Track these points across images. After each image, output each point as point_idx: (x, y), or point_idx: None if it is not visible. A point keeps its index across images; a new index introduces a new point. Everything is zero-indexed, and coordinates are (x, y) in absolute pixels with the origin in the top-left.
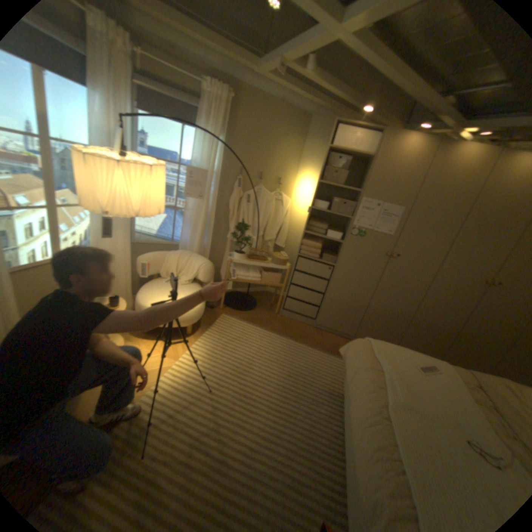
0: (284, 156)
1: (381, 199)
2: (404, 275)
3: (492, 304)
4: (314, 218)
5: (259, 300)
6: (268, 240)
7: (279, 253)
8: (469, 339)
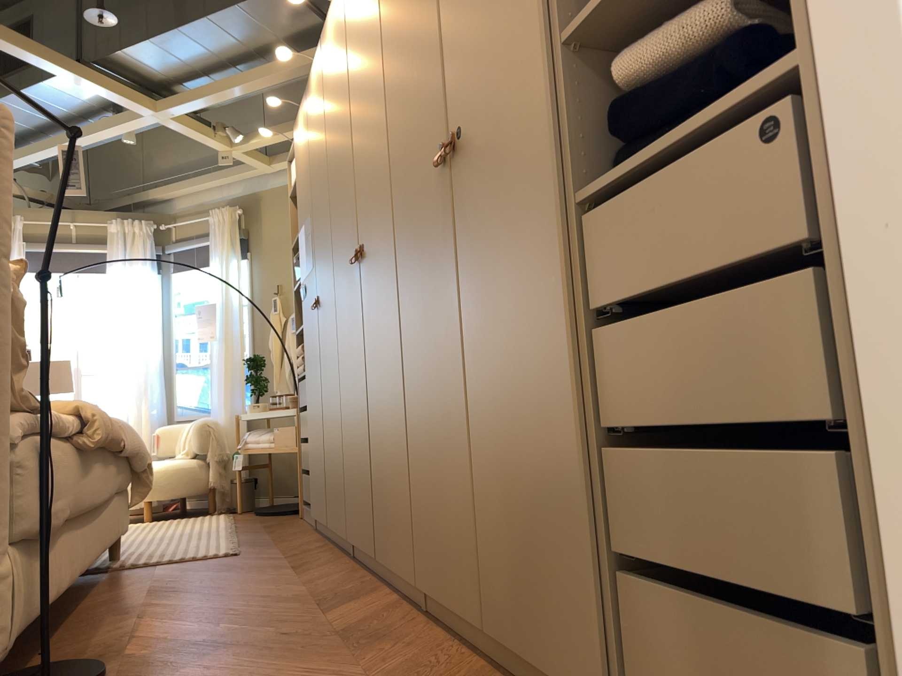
0: None
1: (308, 223)
2: (329, 328)
3: (372, 304)
4: None
5: None
6: None
7: None
8: (379, 426)
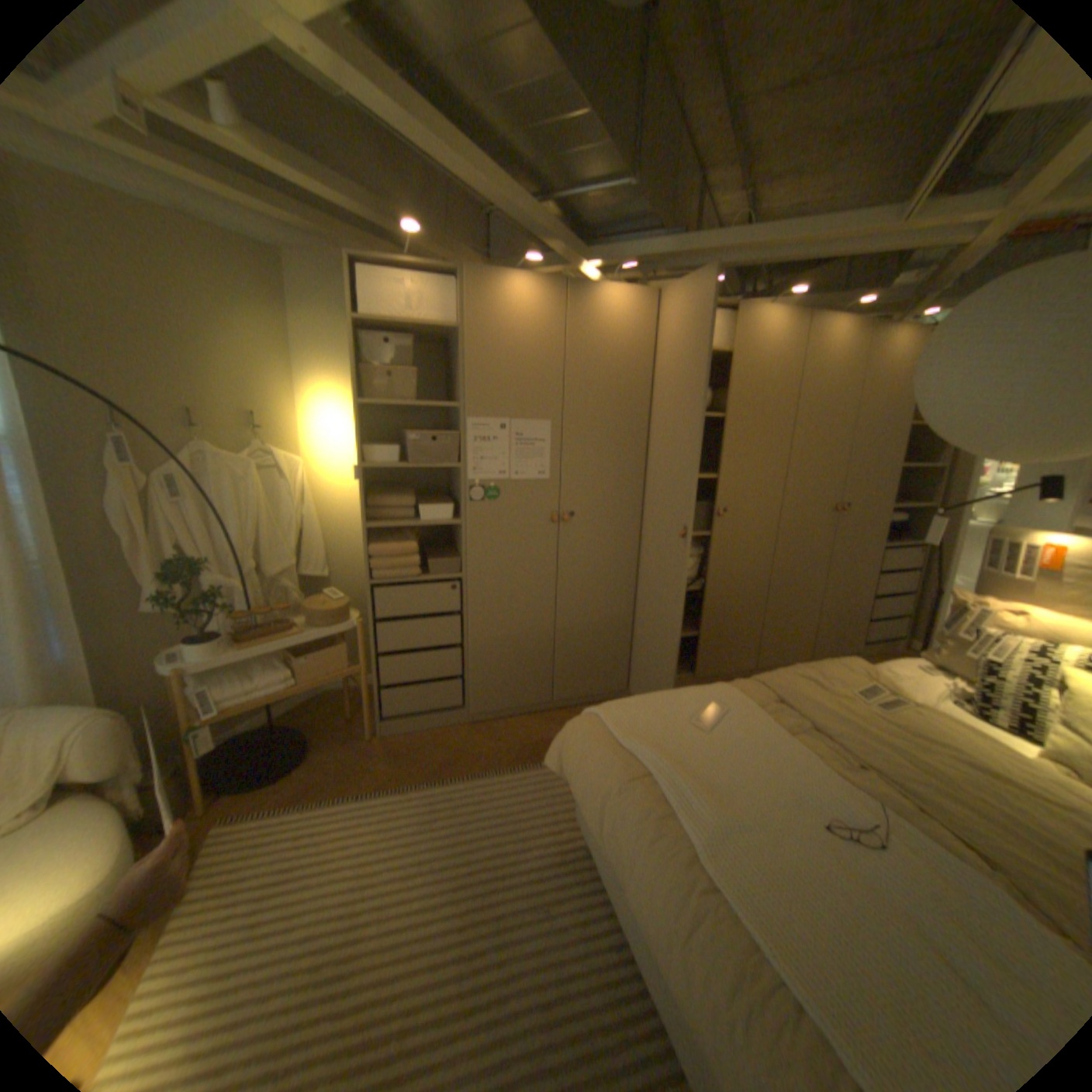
0: (245, 356)
1: (505, 415)
2: (594, 547)
3: (726, 547)
4: (378, 488)
5: (315, 726)
6: (280, 573)
7: (323, 596)
8: (718, 614)
